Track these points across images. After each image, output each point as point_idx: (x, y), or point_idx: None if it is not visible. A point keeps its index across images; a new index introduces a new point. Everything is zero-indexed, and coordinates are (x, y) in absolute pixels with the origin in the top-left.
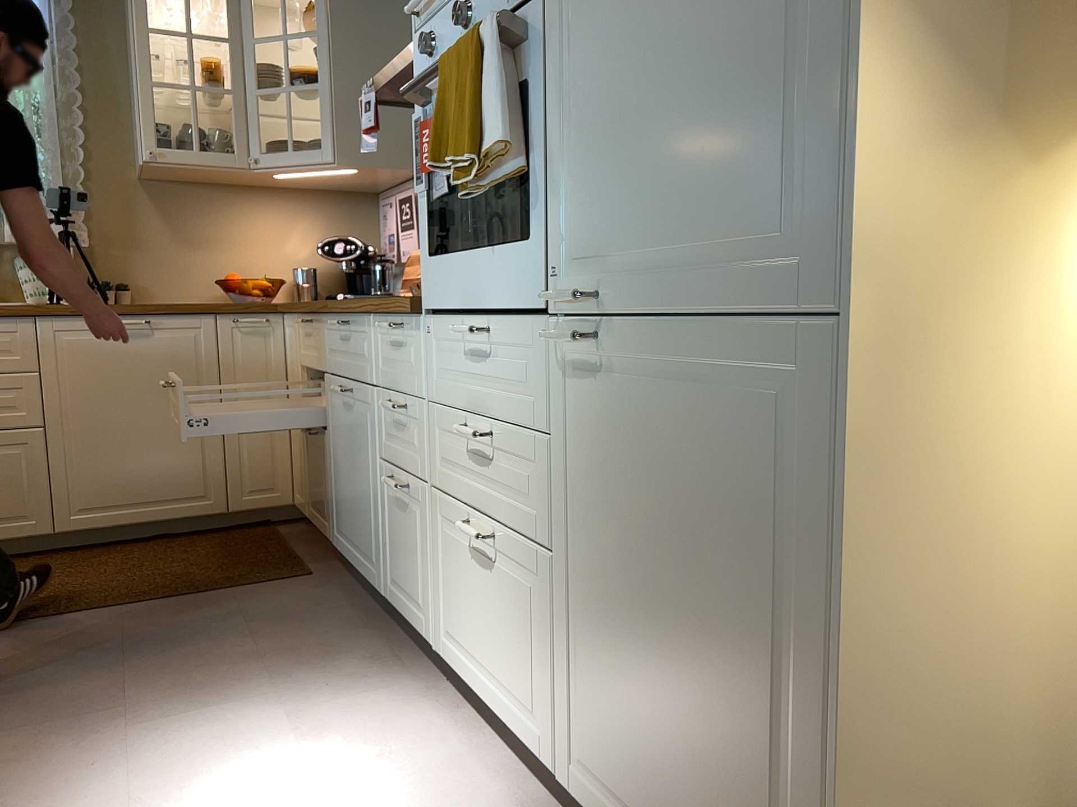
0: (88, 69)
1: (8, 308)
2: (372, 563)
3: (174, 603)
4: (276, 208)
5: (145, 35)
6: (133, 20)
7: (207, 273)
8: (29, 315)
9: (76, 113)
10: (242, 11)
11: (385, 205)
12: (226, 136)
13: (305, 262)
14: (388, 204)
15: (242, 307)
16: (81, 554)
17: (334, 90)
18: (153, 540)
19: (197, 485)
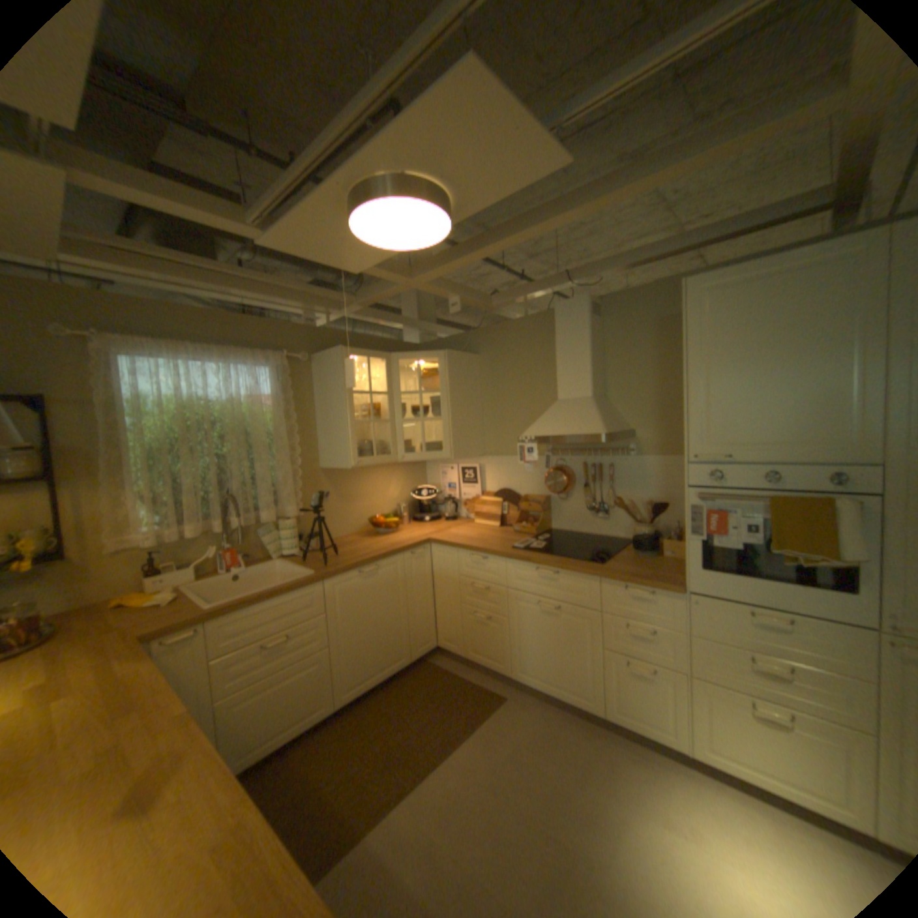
0: (293, 409)
1: (311, 581)
2: (587, 699)
3: (468, 749)
4: (383, 474)
5: (350, 396)
6: (345, 389)
7: (354, 516)
8: (322, 582)
9: (294, 438)
10: (390, 377)
11: (446, 468)
12: (382, 446)
13: (397, 500)
14: (450, 468)
15: (416, 545)
16: (349, 720)
17: (448, 421)
18: (376, 694)
19: (399, 654)
